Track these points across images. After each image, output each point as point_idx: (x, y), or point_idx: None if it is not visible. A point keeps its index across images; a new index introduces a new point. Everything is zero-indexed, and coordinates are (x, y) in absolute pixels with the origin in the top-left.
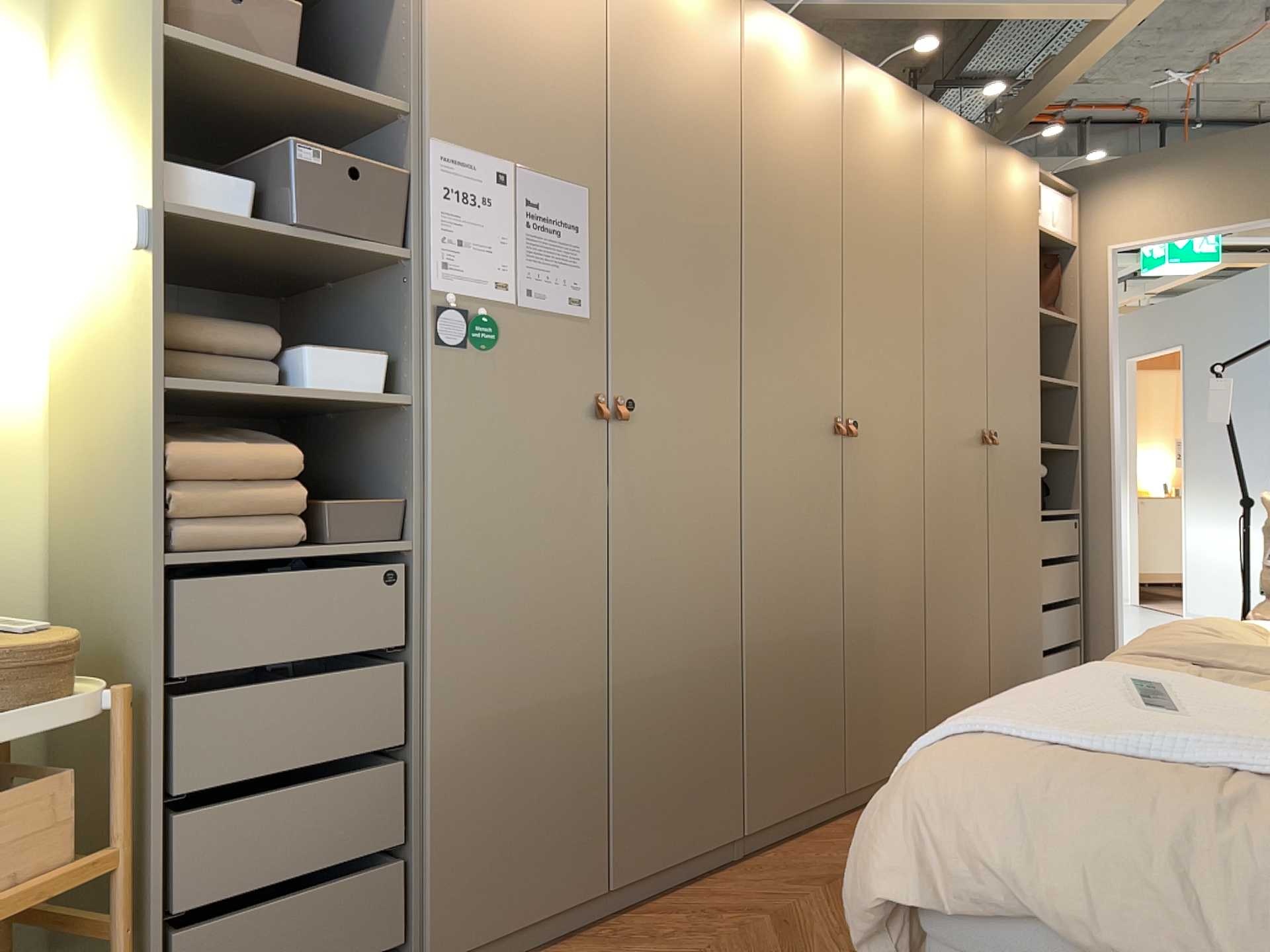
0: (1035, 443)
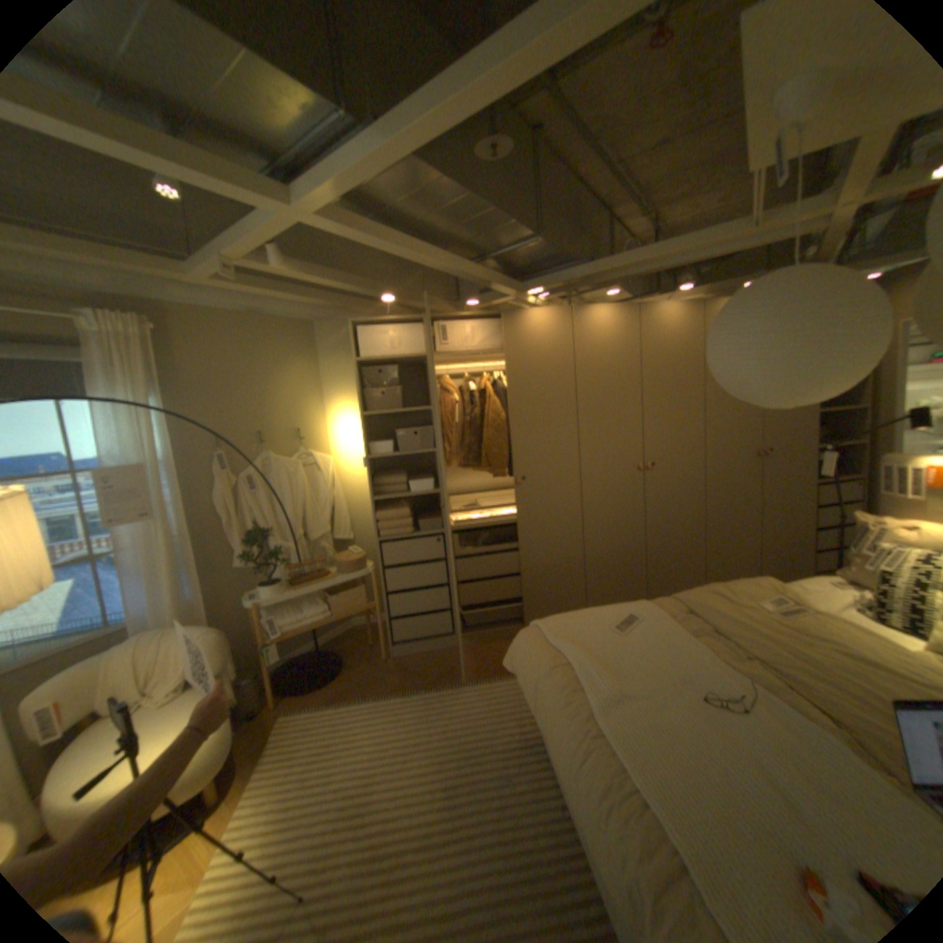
0: (825, 443)
